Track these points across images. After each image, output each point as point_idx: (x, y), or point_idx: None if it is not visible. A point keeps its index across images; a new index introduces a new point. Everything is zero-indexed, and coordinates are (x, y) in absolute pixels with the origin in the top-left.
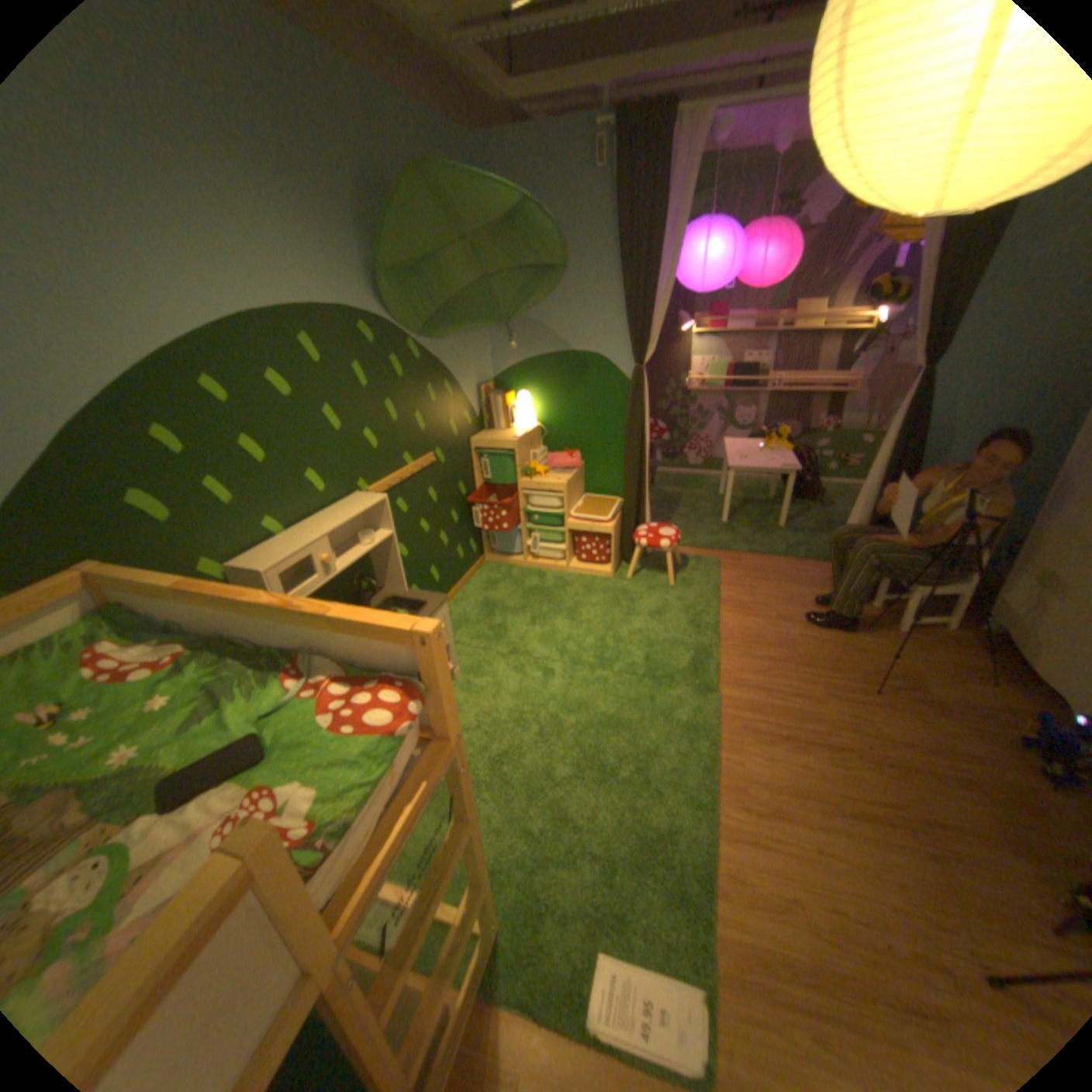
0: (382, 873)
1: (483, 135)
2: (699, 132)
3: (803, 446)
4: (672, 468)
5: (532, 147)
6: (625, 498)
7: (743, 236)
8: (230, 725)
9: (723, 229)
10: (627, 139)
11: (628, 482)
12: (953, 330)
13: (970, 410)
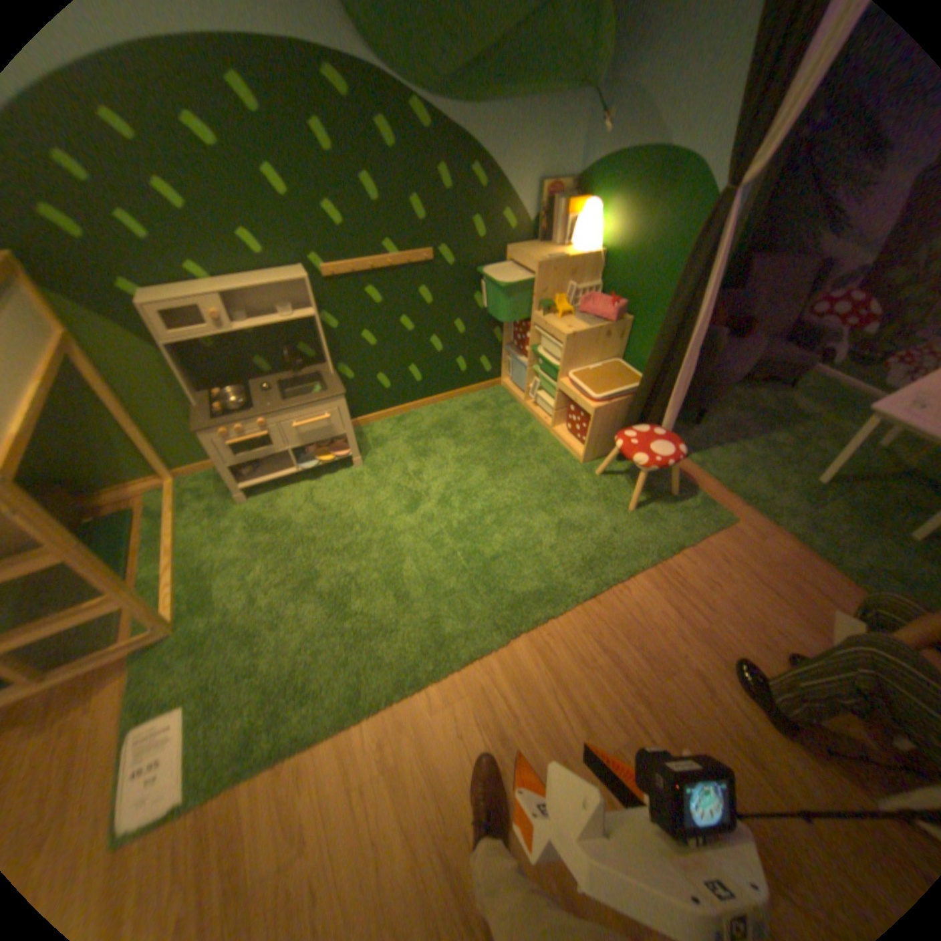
0: None
1: None
2: None
3: None
4: (855, 380)
5: None
6: (642, 383)
7: None
8: None
9: None
10: None
11: (651, 364)
12: None
13: None
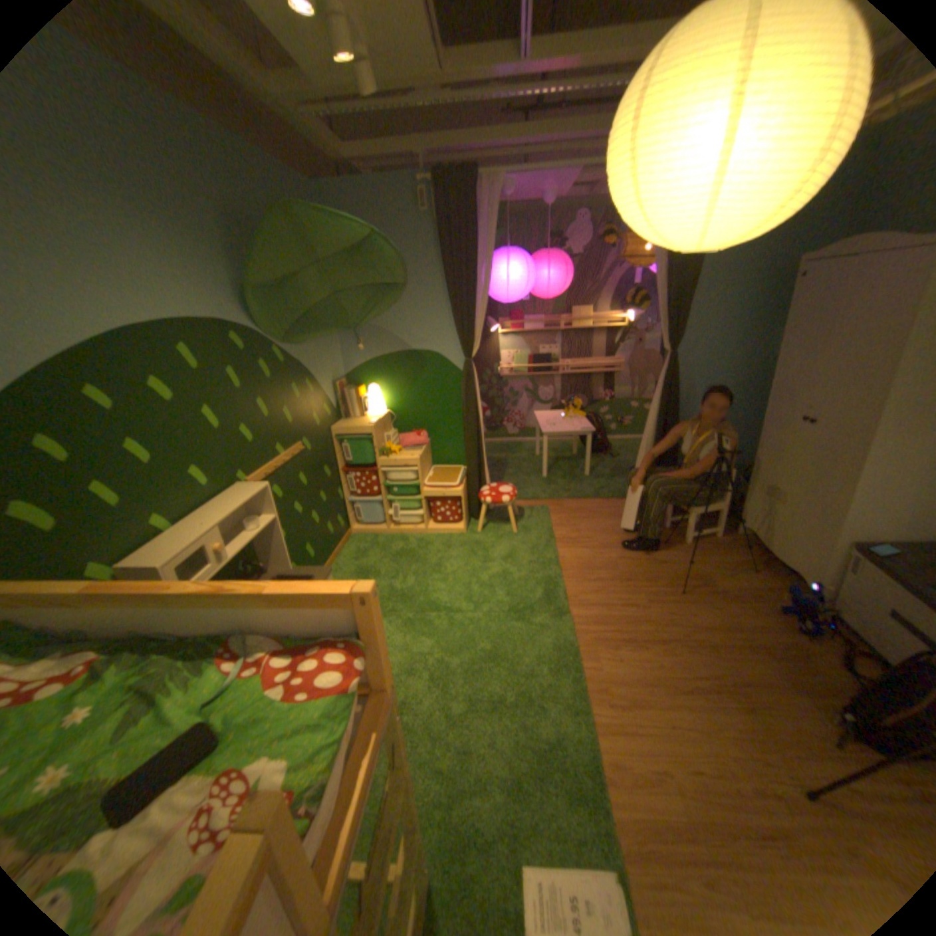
0: (353, 829)
1: (323, 183)
2: (495, 190)
3: (591, 413)
4: (496, 439)
5: (365, 195)
6: (469, 465)
7: (532, 263)
8: (173, 719)
9: (518, 257)
10: (442, 192)
11: (469, 452)
12: (683, 325)
13: (702, 379)
